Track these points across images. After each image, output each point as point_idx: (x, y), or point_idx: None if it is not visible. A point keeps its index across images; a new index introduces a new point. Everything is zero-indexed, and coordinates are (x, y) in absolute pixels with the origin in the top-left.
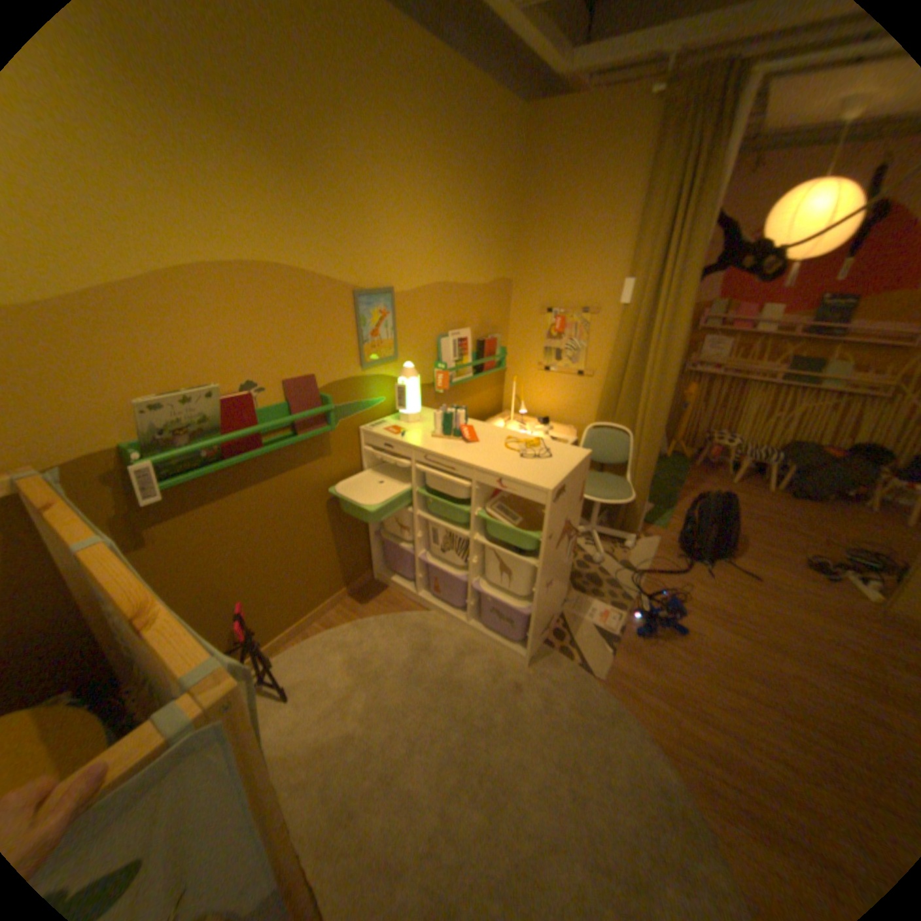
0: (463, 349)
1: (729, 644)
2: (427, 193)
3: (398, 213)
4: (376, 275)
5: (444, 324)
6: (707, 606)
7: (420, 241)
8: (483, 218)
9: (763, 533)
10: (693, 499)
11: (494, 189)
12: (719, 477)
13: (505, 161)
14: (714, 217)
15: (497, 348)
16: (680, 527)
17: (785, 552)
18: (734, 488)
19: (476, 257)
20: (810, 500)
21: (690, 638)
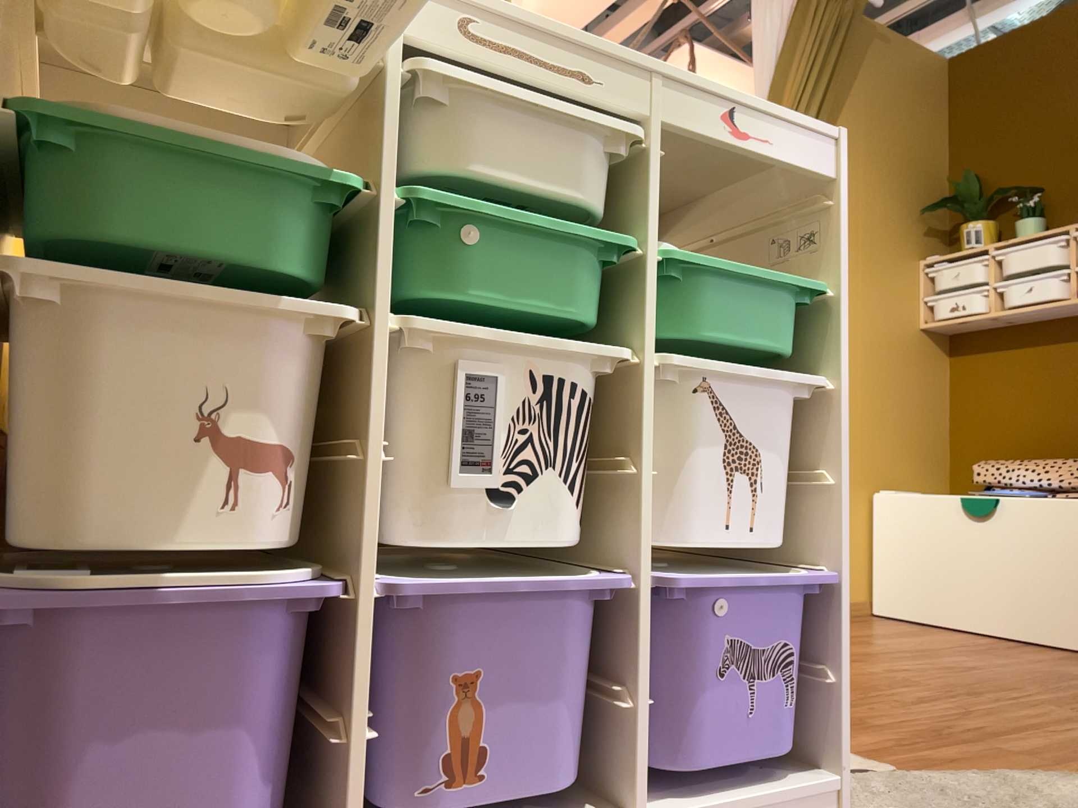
0: None
1: None
2: None
3: None
4: None
5: None
6: None
7: None
8: None
9: None
10: None
11: None
12: None
13: None
14: None
15: None
16: None
17: None
18: None
19: None
20: None
21: None
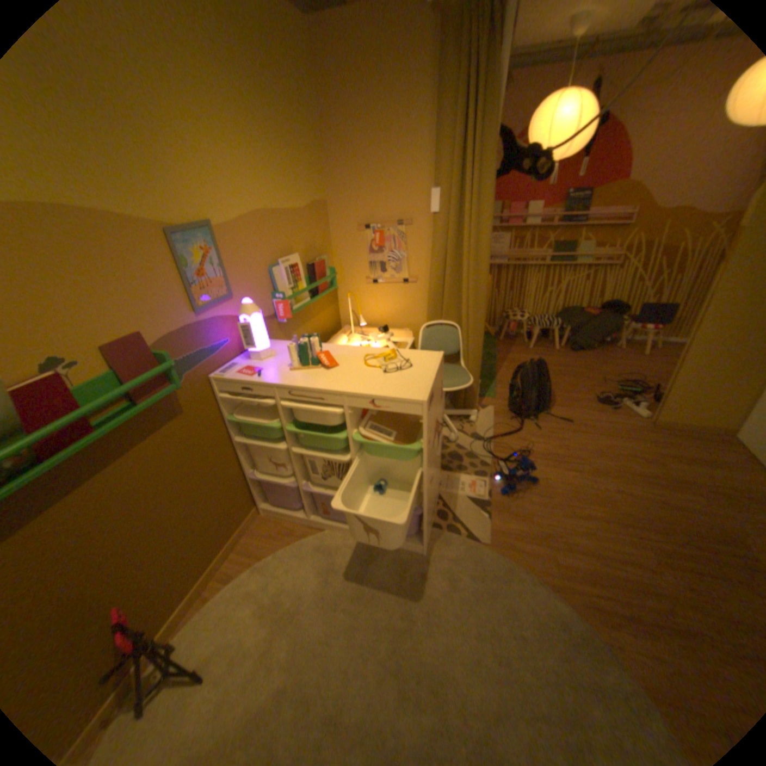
0: (297, 275)
1: (567, 480)
2: (223, 110)
3: (195, 133)
4: (187, 207)
5: (273, 253)
6: (543, 454)
7: (228, 165)
8: (288, 138)
9: (561, 384)
10: (506, 368)
11: (292, 108)
12: (518, 346)
13: (296, 77)
14: (498, 125)
15: (327, 269)
16: (504, 393)
17: (580, 395)
18: (531, 353)
19: (290, 180)
20: (583, 350)
21: (540, 485)
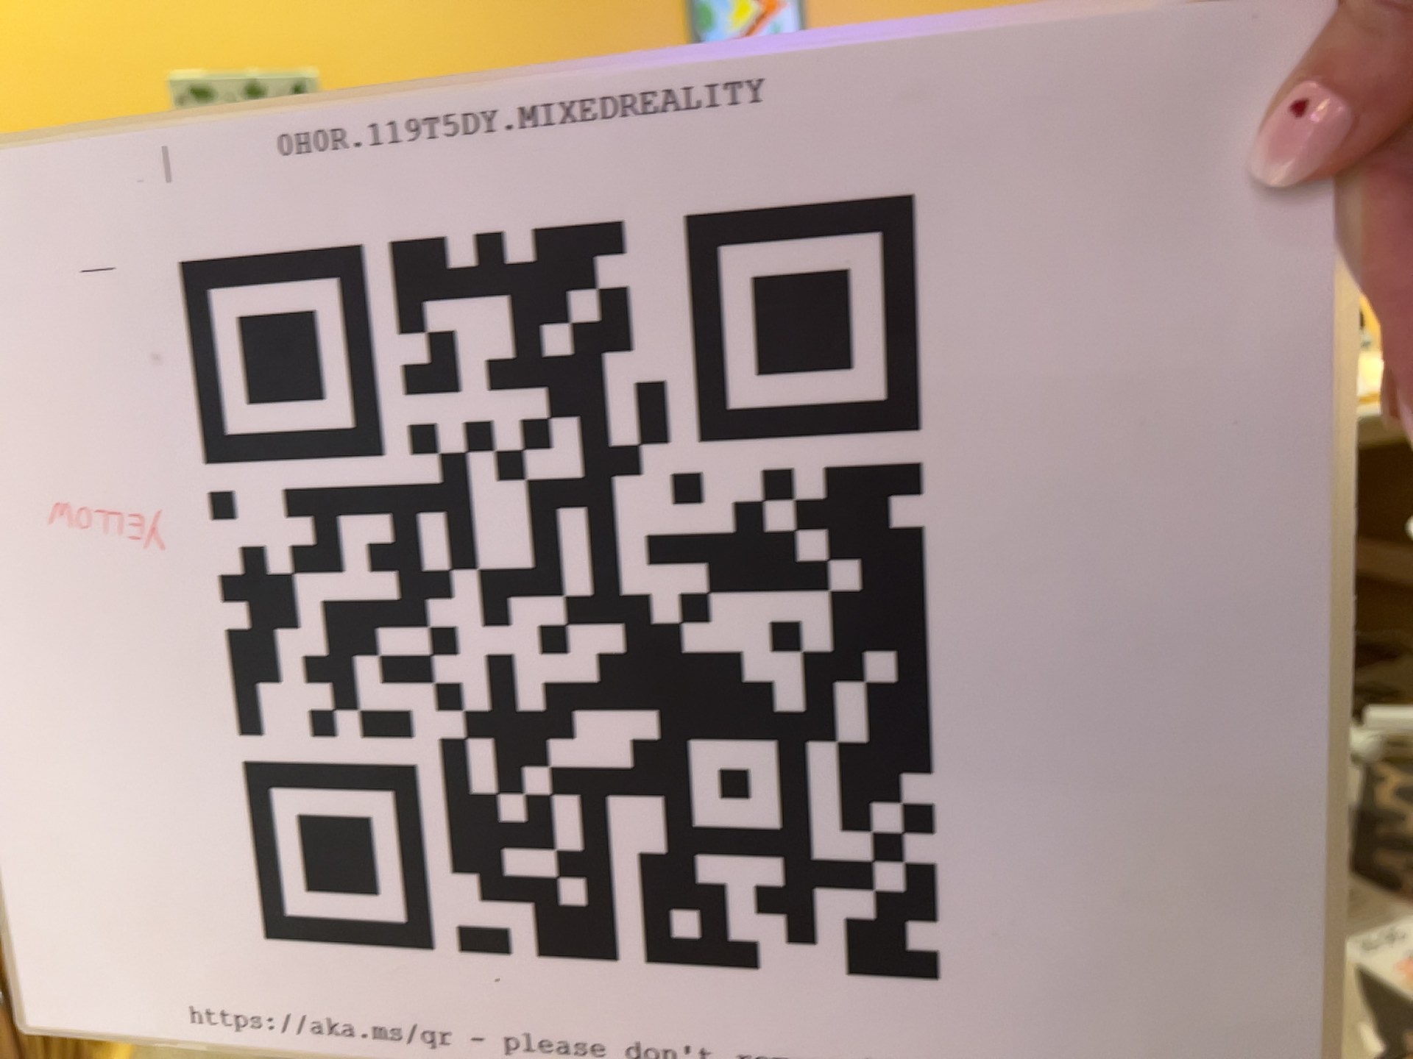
0: None
1: None
2: None
3: None
4: None
5: None
6: None
7: None
8: None
9: None
10: None
11: None
12: None
13: None
14: None
15: None
16: None
17: None
18: None
19: None
20: None
21: None
